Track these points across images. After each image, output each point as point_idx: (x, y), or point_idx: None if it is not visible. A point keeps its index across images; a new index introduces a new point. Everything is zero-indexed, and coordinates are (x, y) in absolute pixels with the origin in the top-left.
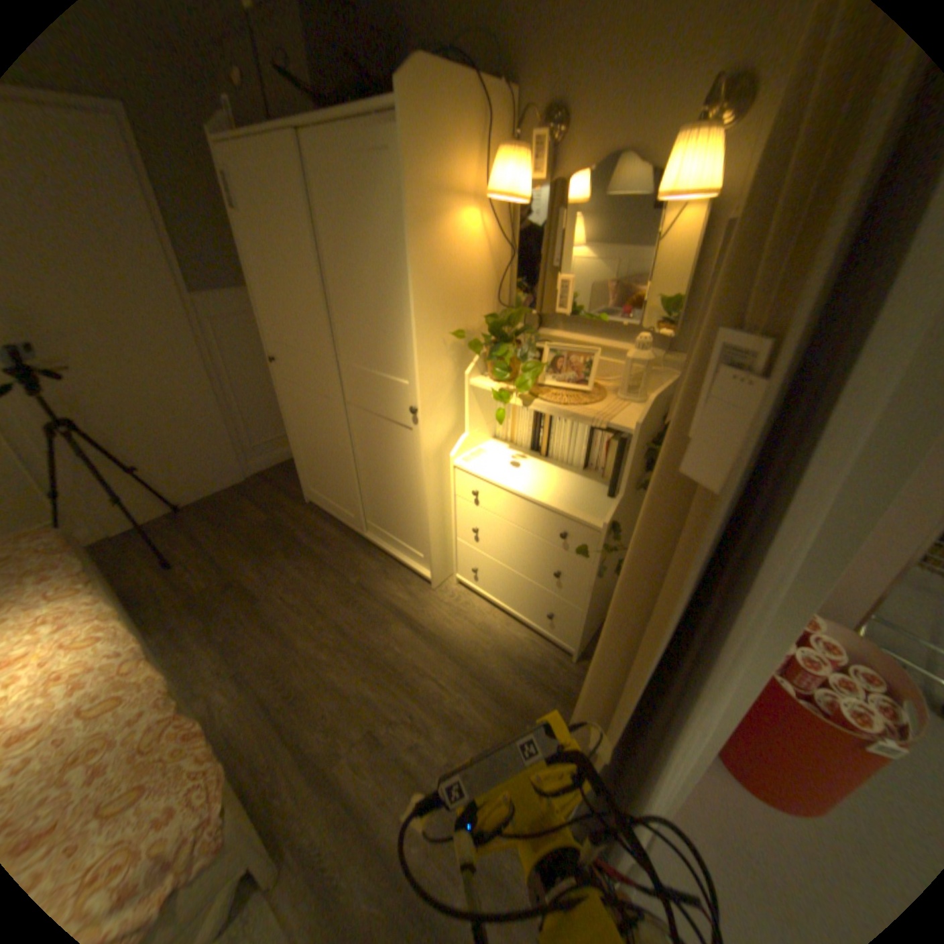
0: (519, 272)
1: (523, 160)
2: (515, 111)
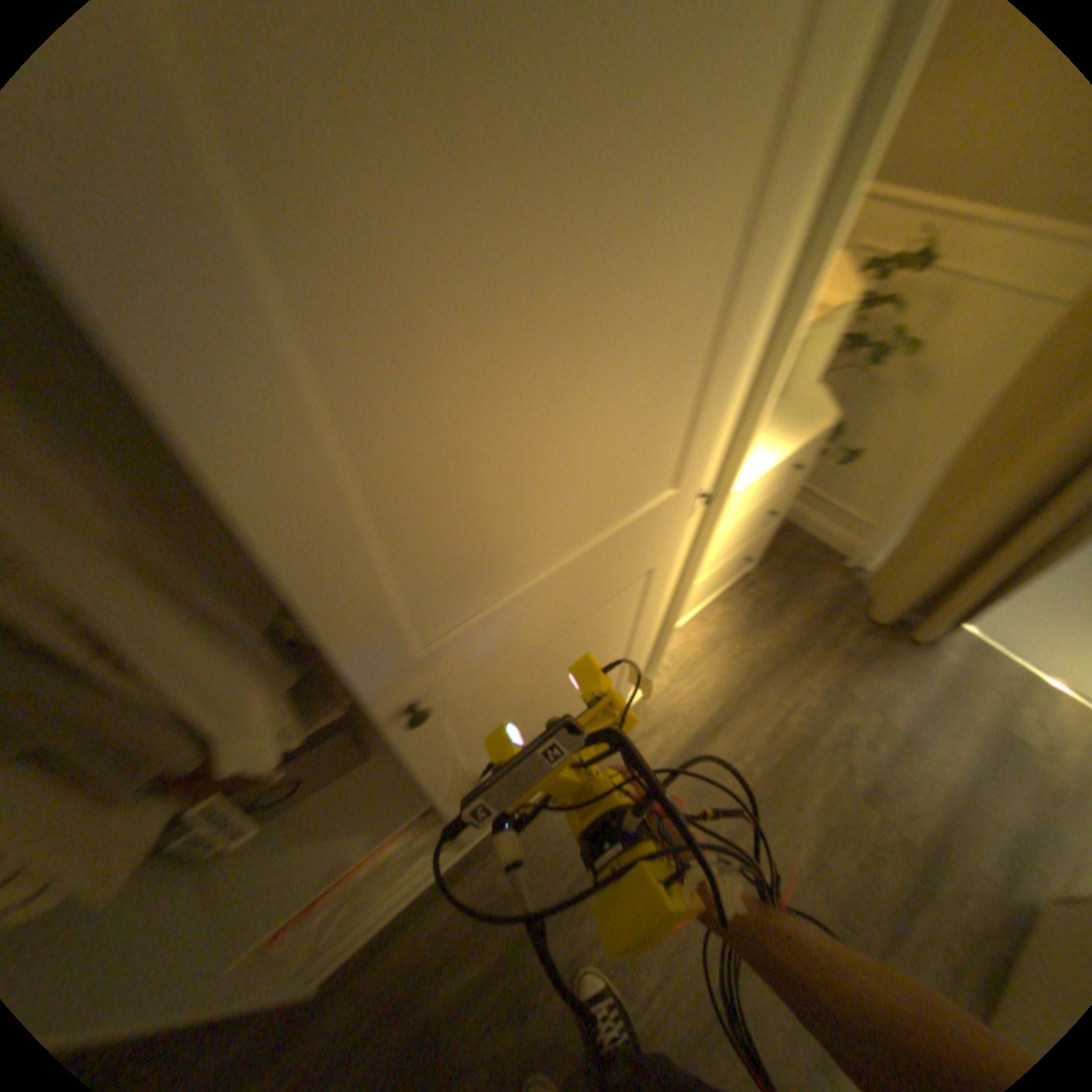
0: None
1: None
2: None
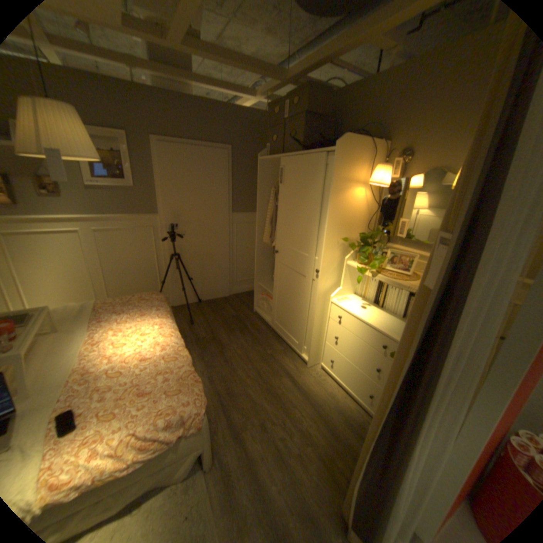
0: (381, 216)
1: (389, 169)
2: (388, 150)
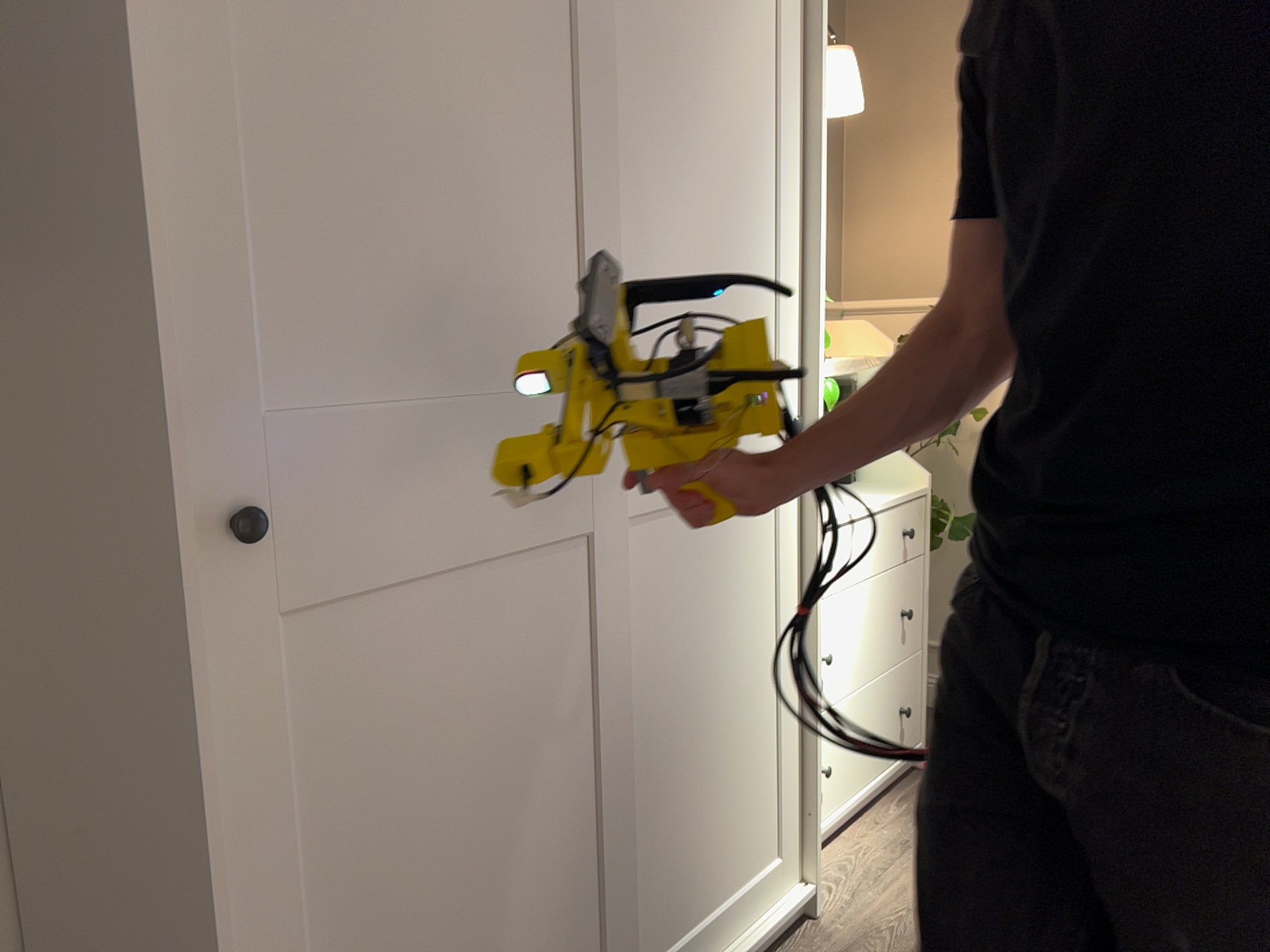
0: None
1: None
2: None
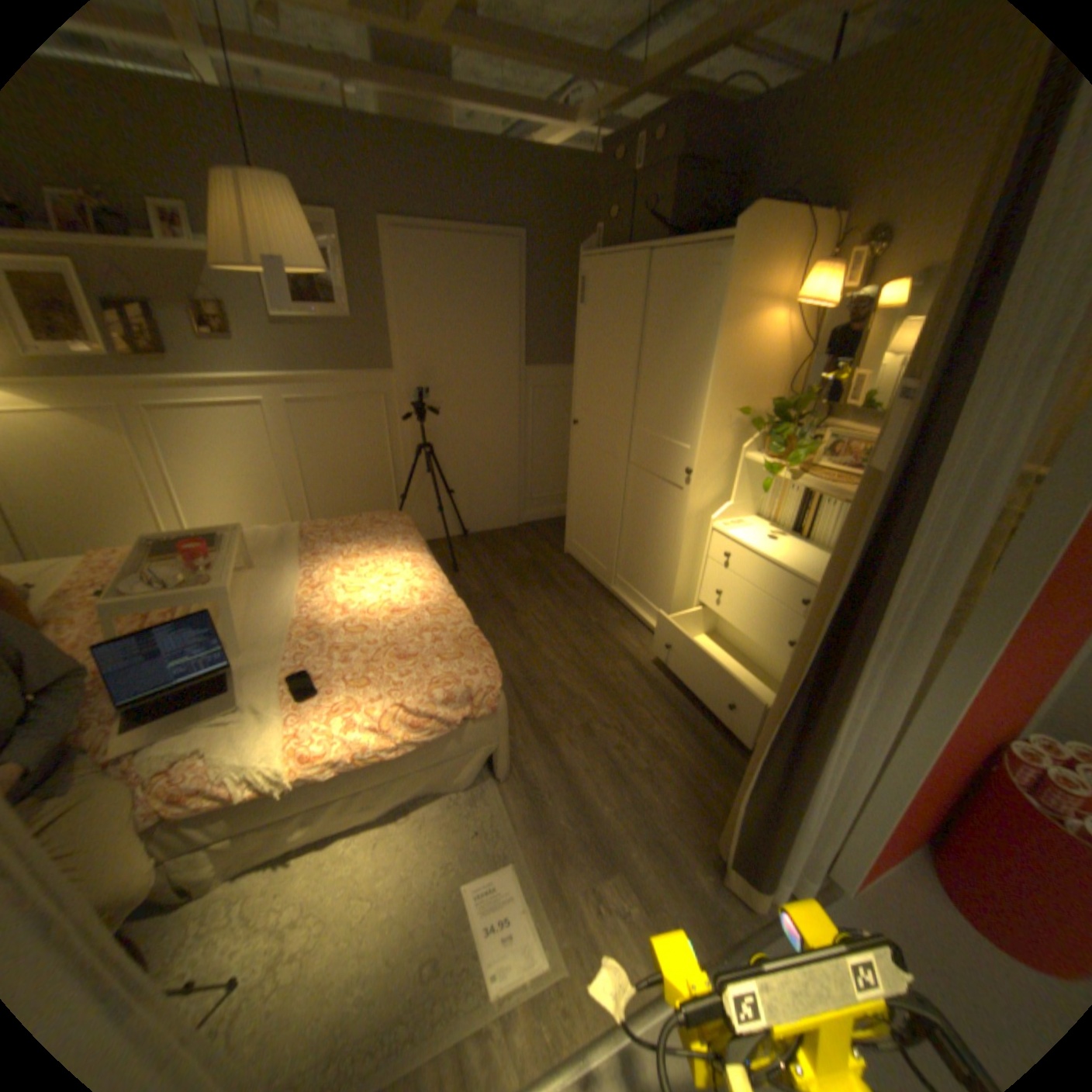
0: (816, 365)
1: (839, 270)
2: (839, 231)
